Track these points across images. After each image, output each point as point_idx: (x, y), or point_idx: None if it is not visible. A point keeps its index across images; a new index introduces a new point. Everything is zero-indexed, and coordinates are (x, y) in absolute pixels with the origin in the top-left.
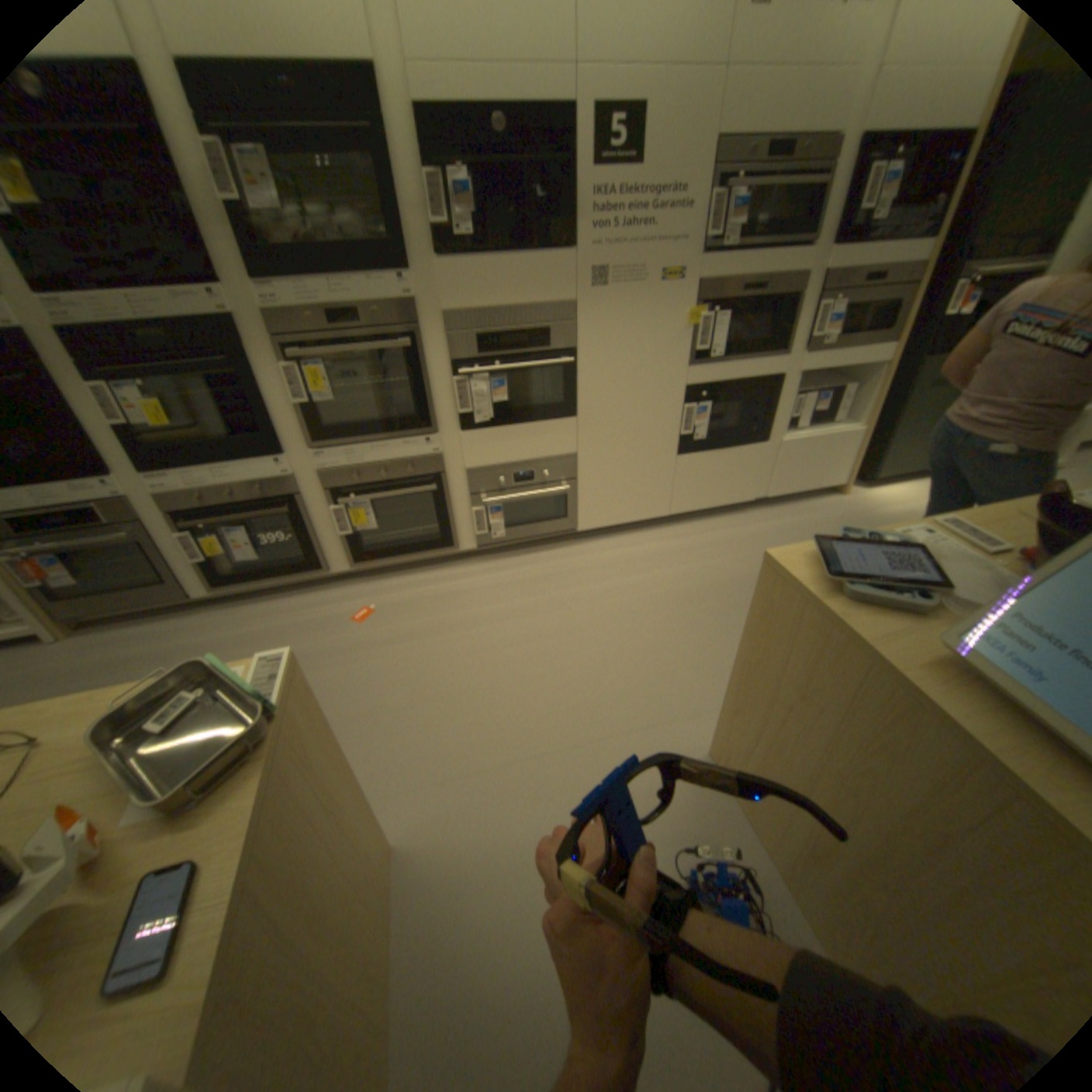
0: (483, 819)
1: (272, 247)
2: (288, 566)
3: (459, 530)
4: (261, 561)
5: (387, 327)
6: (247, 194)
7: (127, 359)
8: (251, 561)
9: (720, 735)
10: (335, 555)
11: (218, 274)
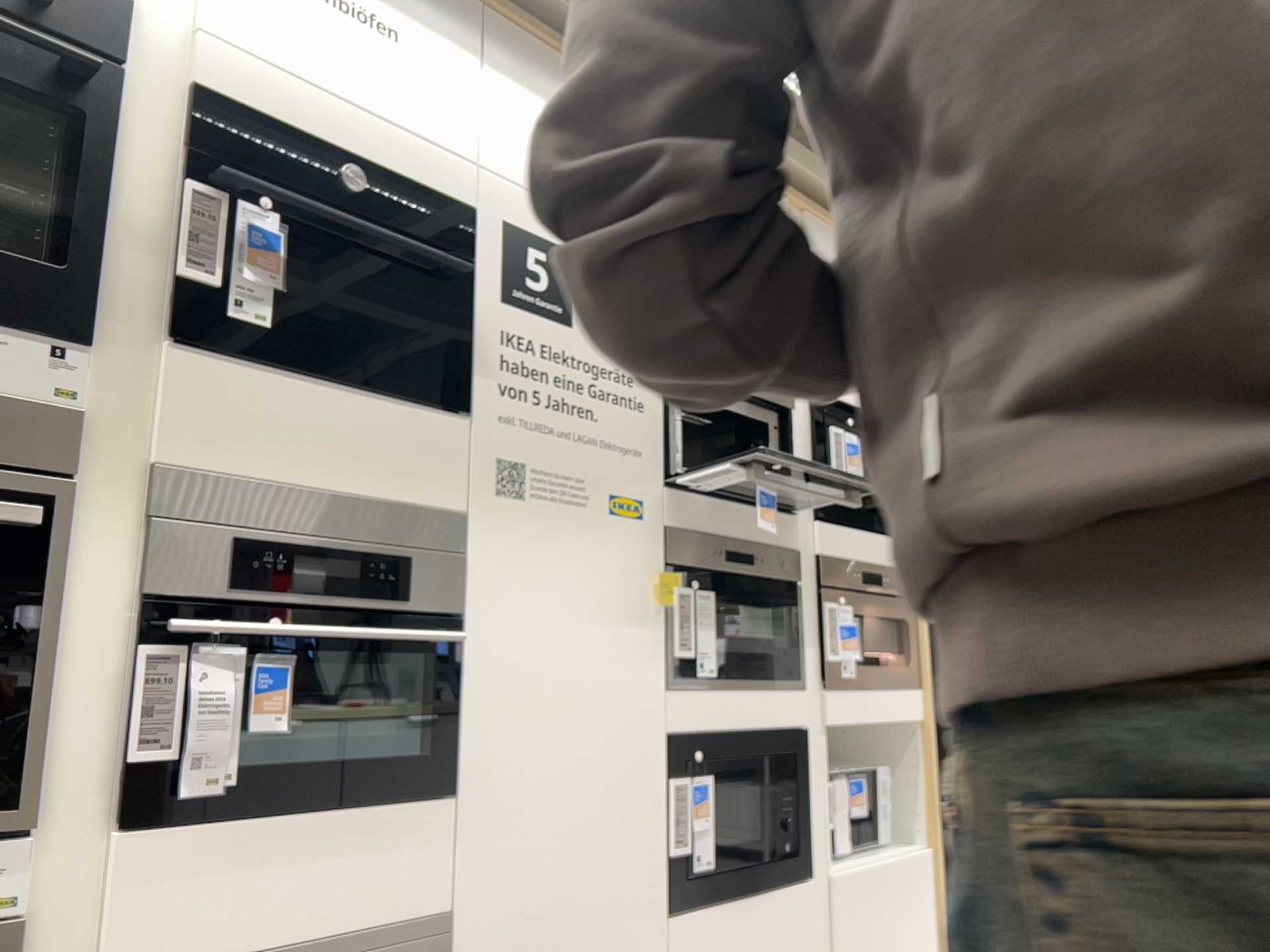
0: None
1: None
2: None
3: None
4: None
5: None
6: None
7: None
8: None
9: None
10: None
11: None
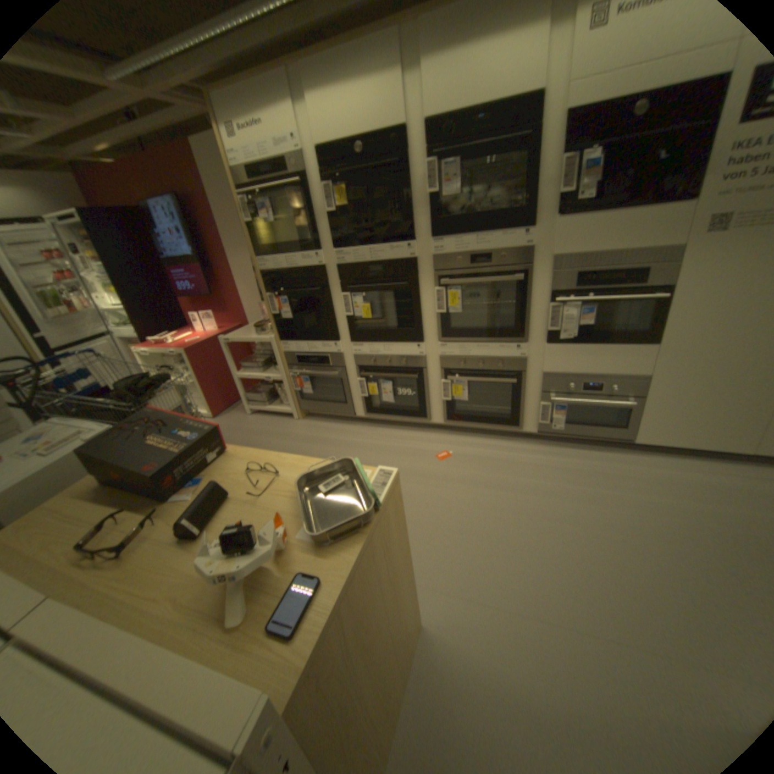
0: (492, 649)
1: (449, 217)
2: (408, 411)
3: (527, 415)
4: (395, 404)
5: (509, 266)
6: (443, 188)
7: (361, 282)
8: (390, 403)
9: None
10: (437, 411)
11: (415, 235)
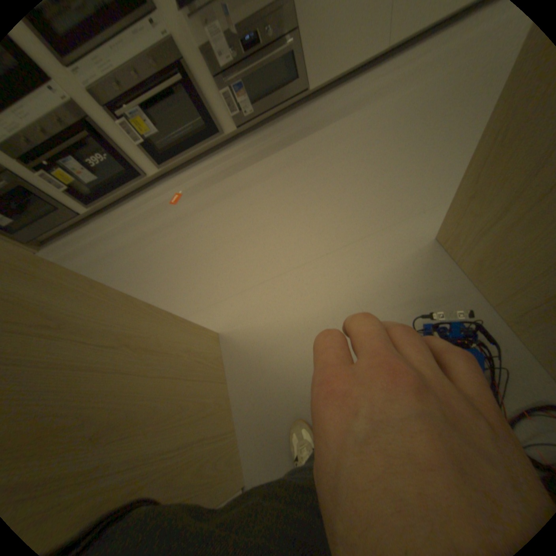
0: (271, 309)
1: None
2: (121, 178)
3: (219, 116)
4: (101, 178)
5: None
6: None
7: None
8: (94, 179)
9: (446, 221)
10: (144, 161)
11: None
